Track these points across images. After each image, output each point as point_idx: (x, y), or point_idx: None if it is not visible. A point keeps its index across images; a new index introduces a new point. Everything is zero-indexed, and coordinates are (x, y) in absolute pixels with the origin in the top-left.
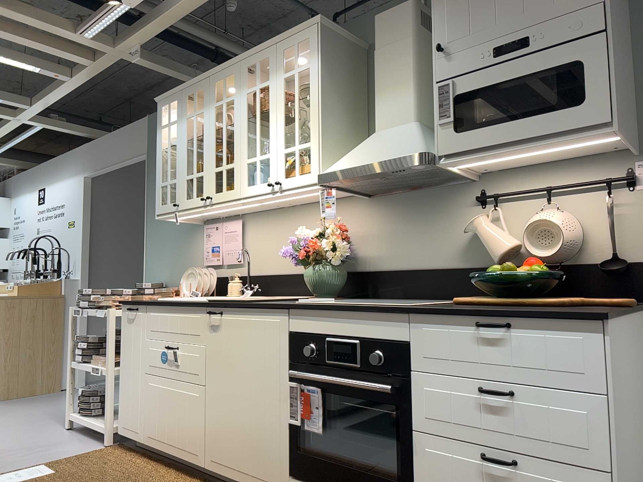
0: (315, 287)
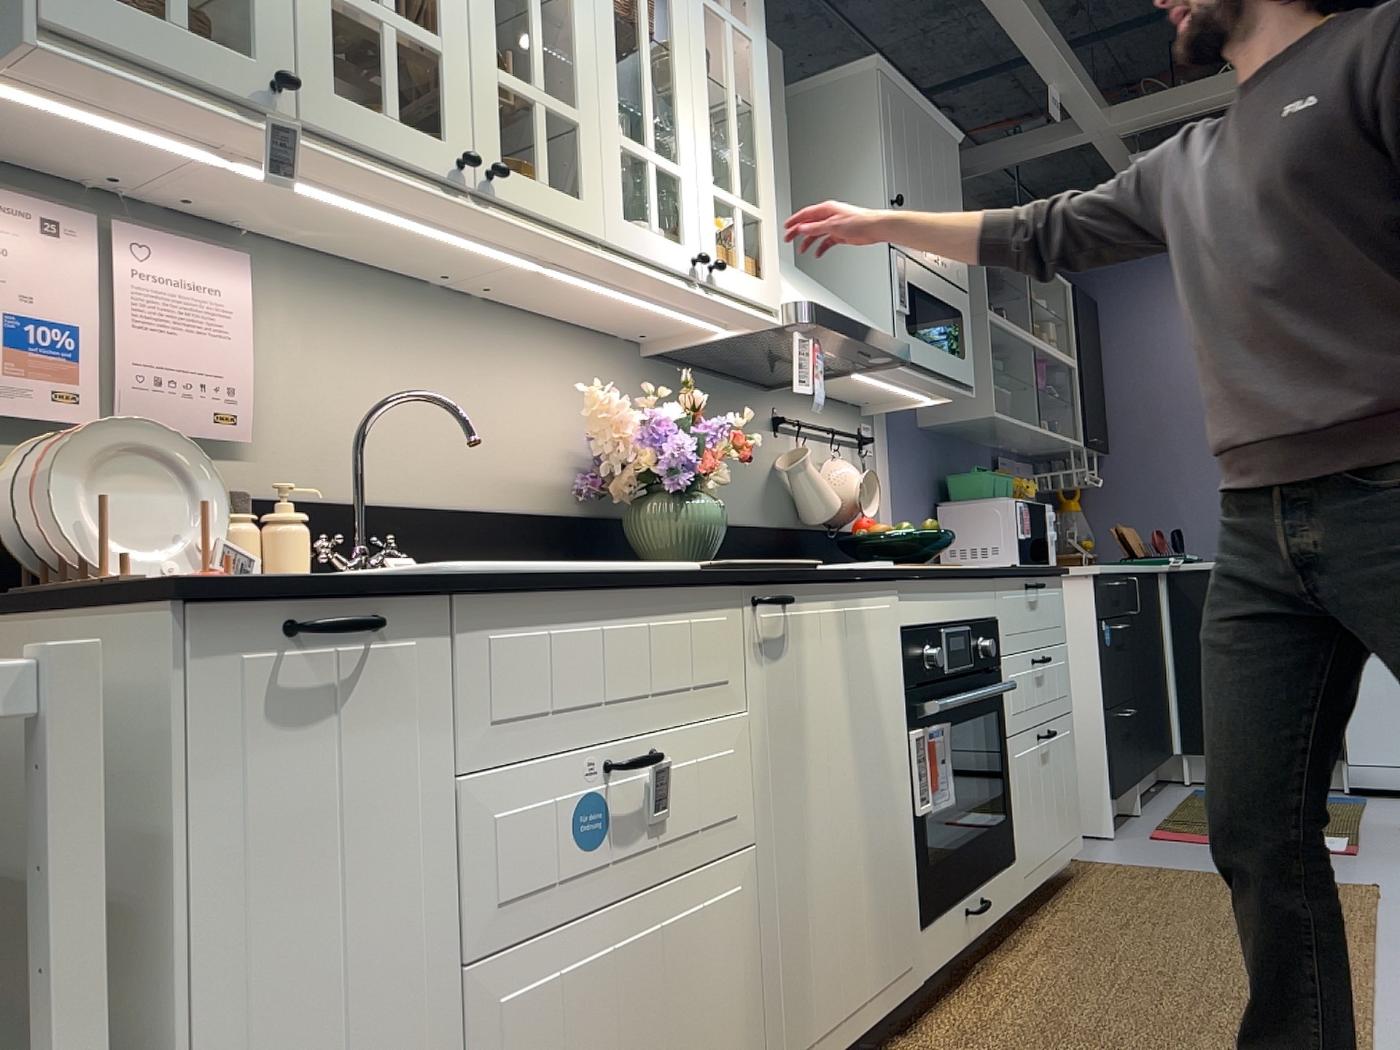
0: (697, 545)
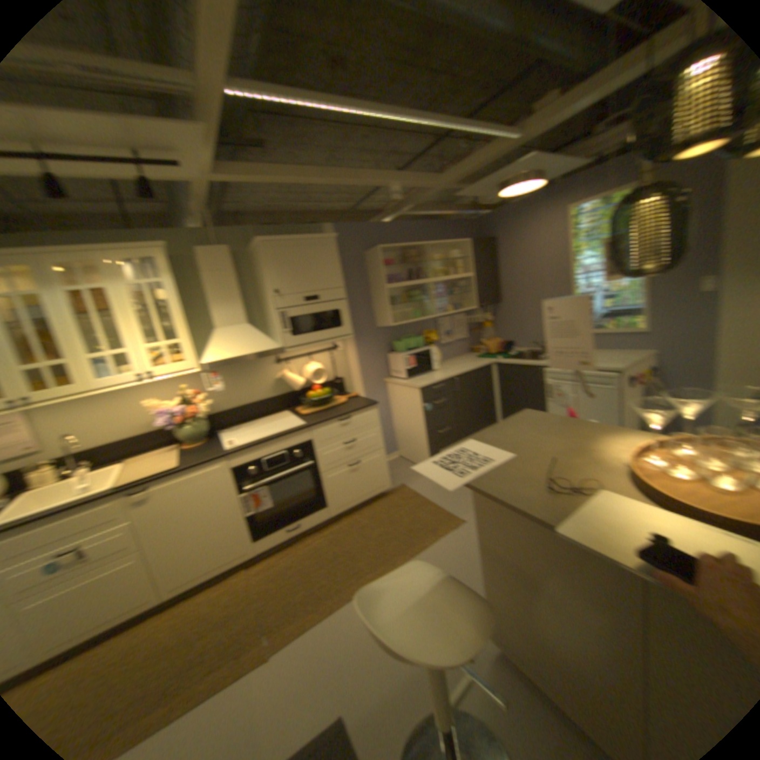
0: (189, 438)
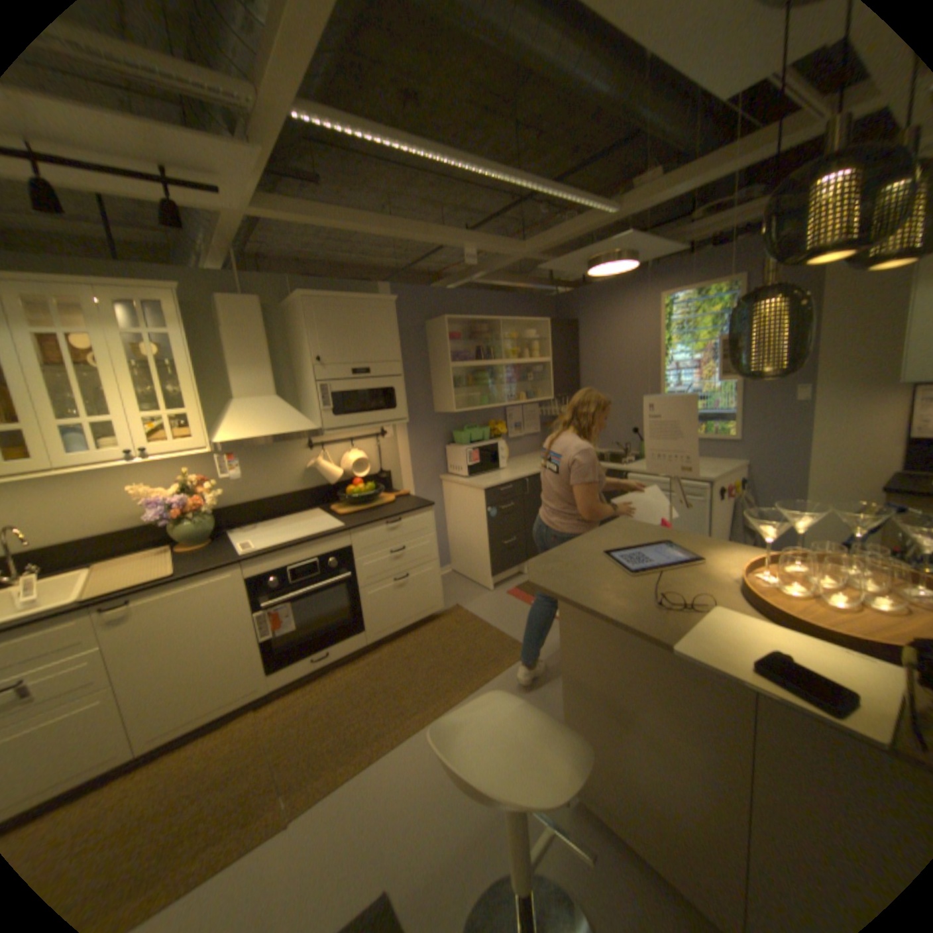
0: (192, 537)
